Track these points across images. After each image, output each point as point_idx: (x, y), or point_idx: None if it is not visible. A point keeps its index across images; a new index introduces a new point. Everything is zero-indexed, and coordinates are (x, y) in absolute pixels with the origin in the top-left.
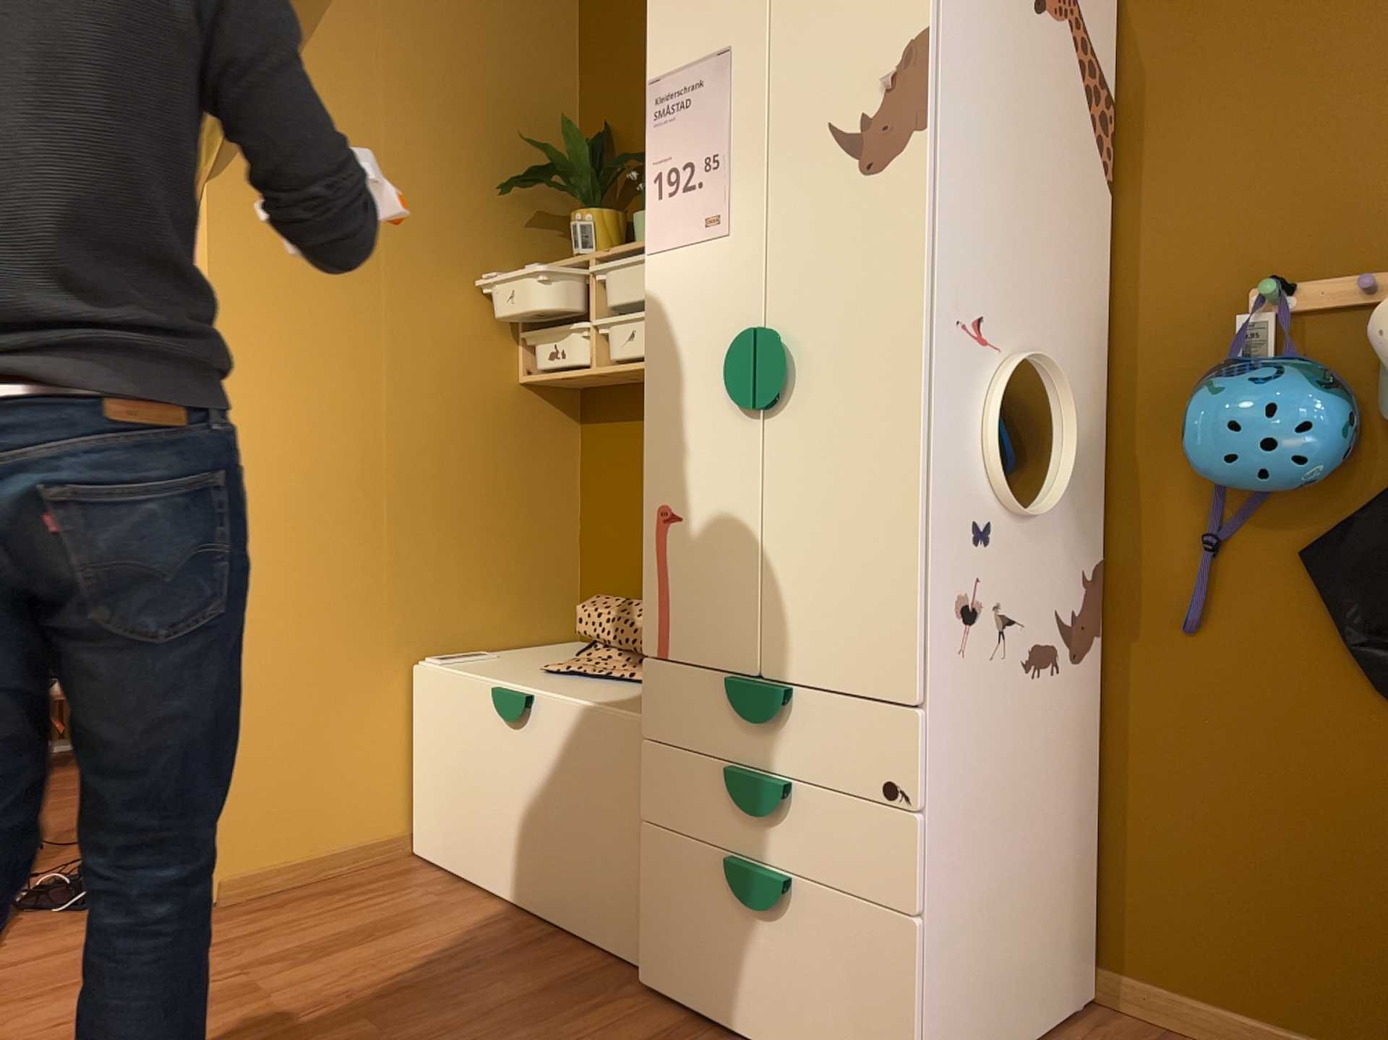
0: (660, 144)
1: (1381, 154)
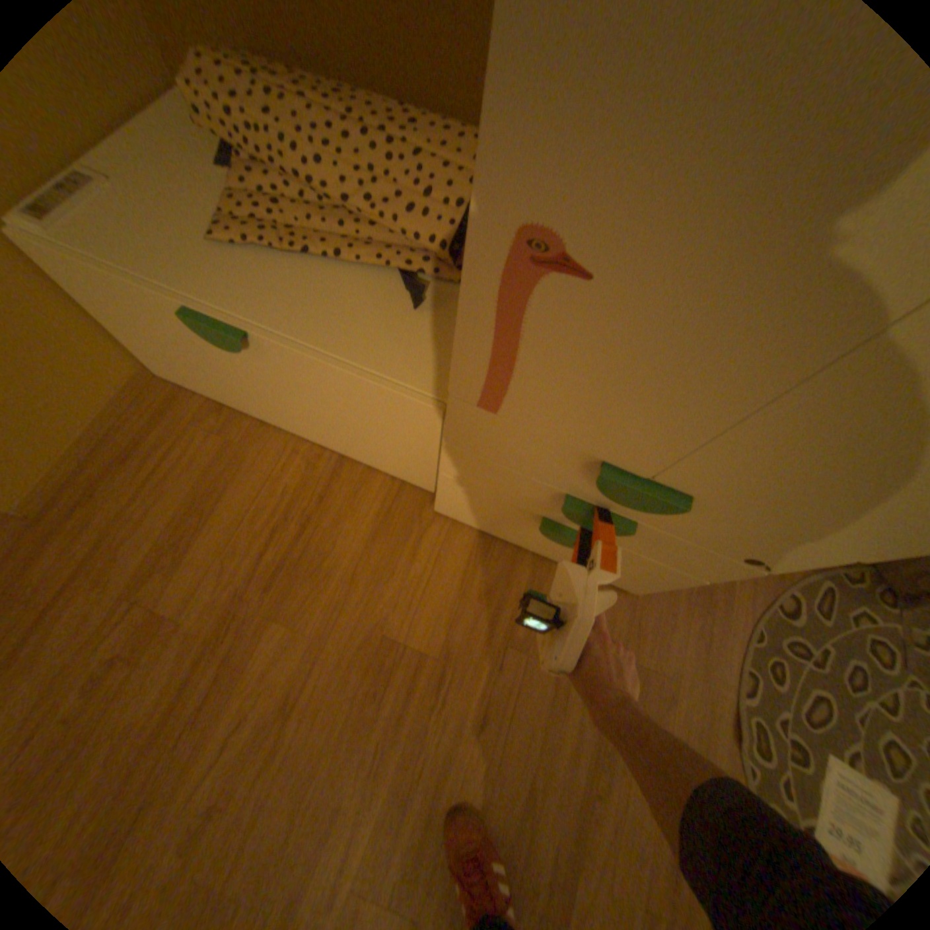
0: None
1: None
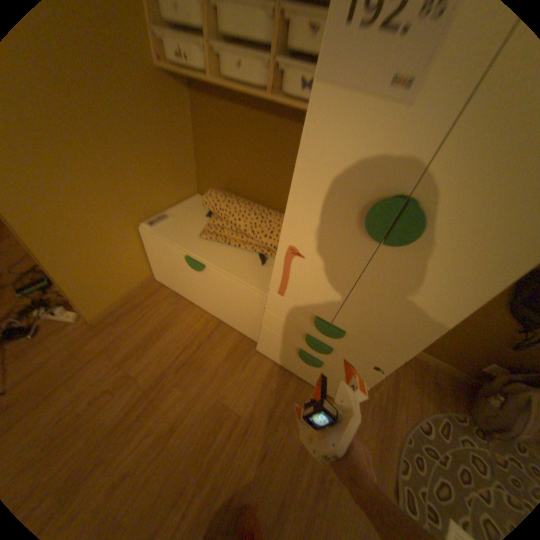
0: None
1: None
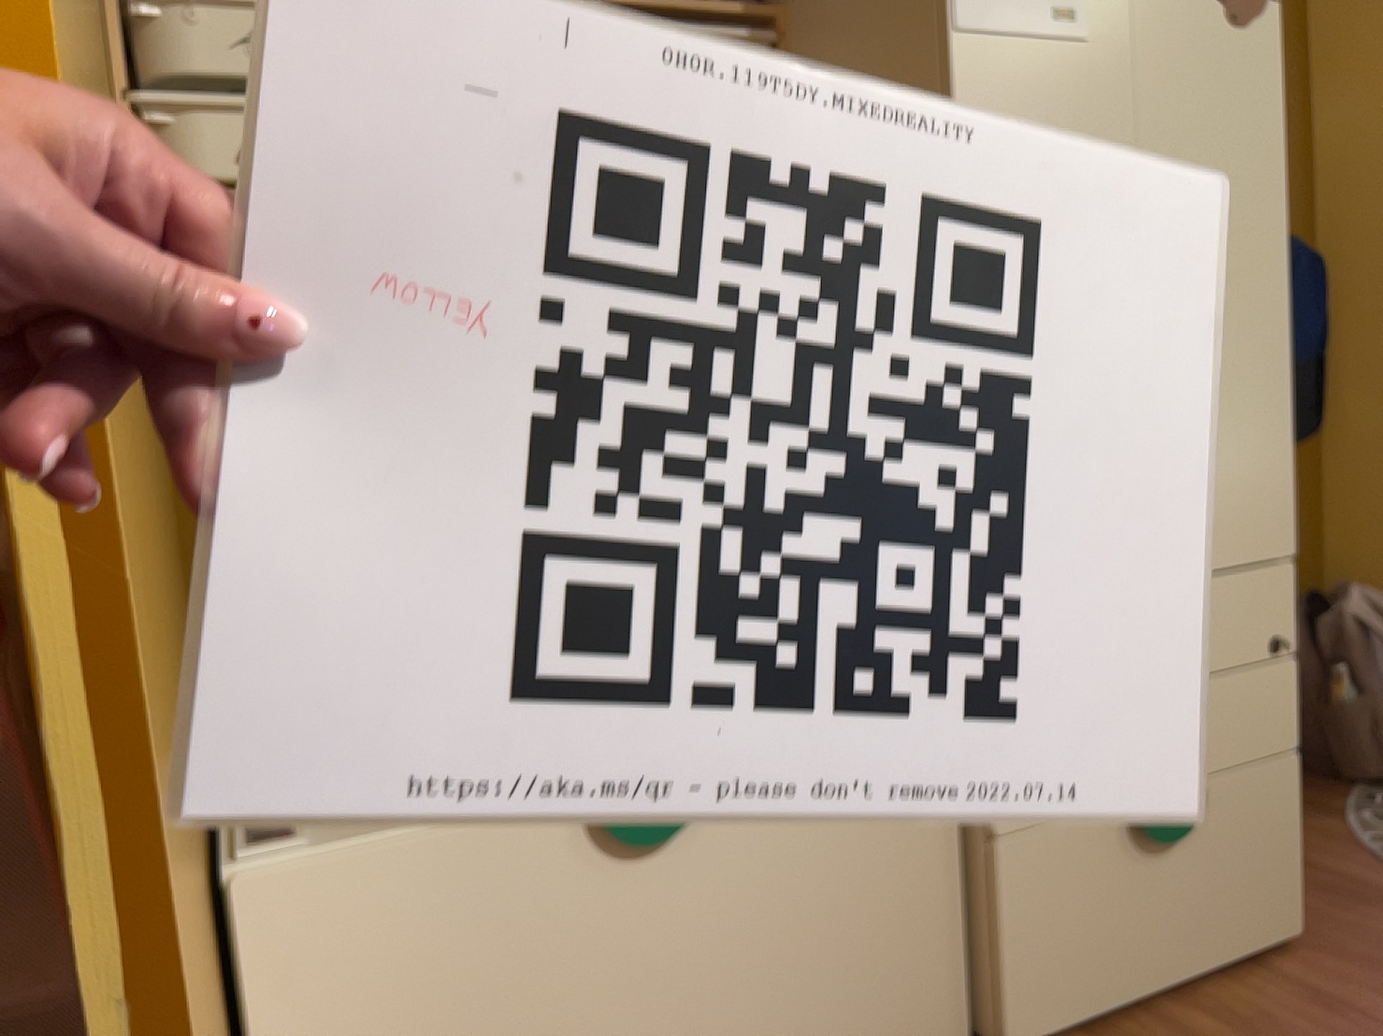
0: None
1: None
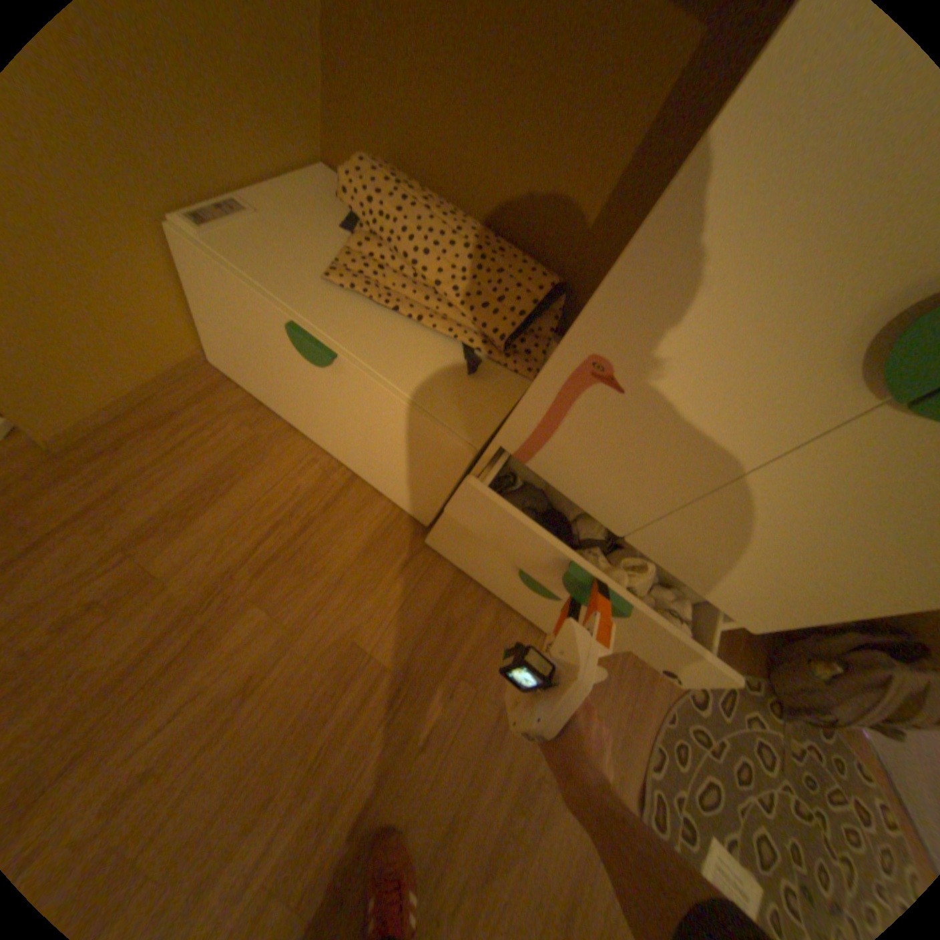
0: None
1: None
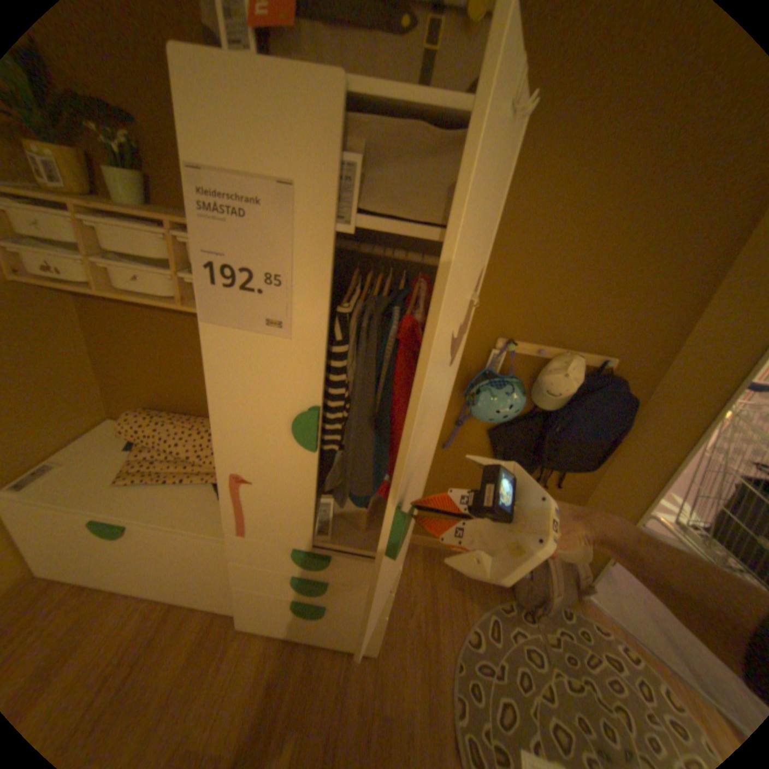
0: (209, 236)
1: (562, 299)
